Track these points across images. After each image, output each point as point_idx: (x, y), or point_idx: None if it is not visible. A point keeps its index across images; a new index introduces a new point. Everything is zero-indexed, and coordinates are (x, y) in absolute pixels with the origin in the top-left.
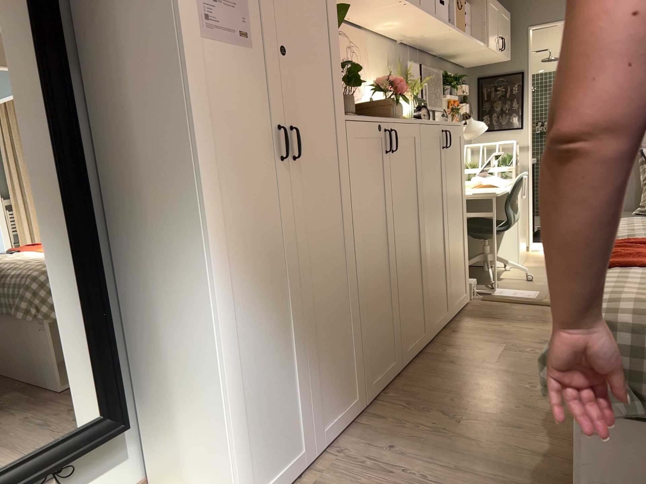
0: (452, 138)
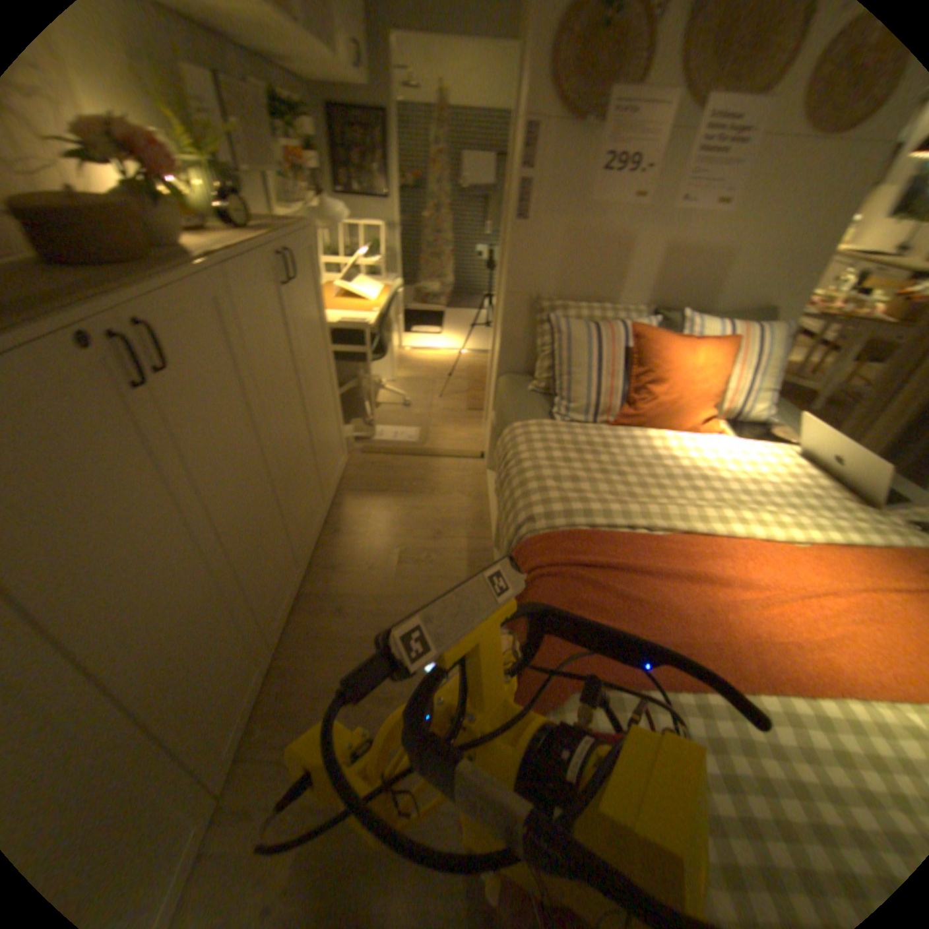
0: (298, 254)
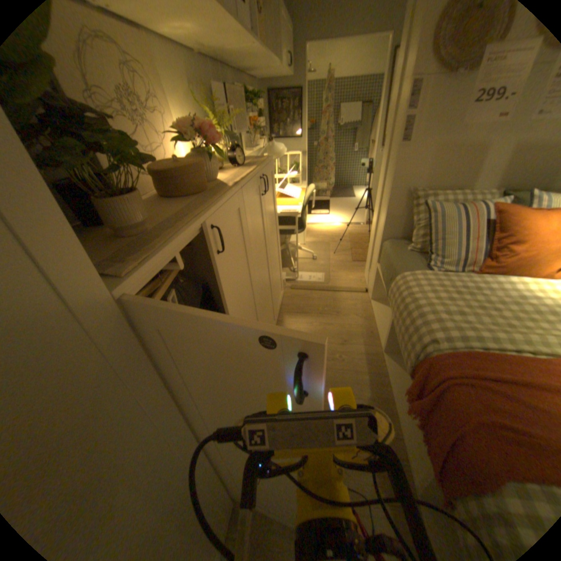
0: (268, 176)
